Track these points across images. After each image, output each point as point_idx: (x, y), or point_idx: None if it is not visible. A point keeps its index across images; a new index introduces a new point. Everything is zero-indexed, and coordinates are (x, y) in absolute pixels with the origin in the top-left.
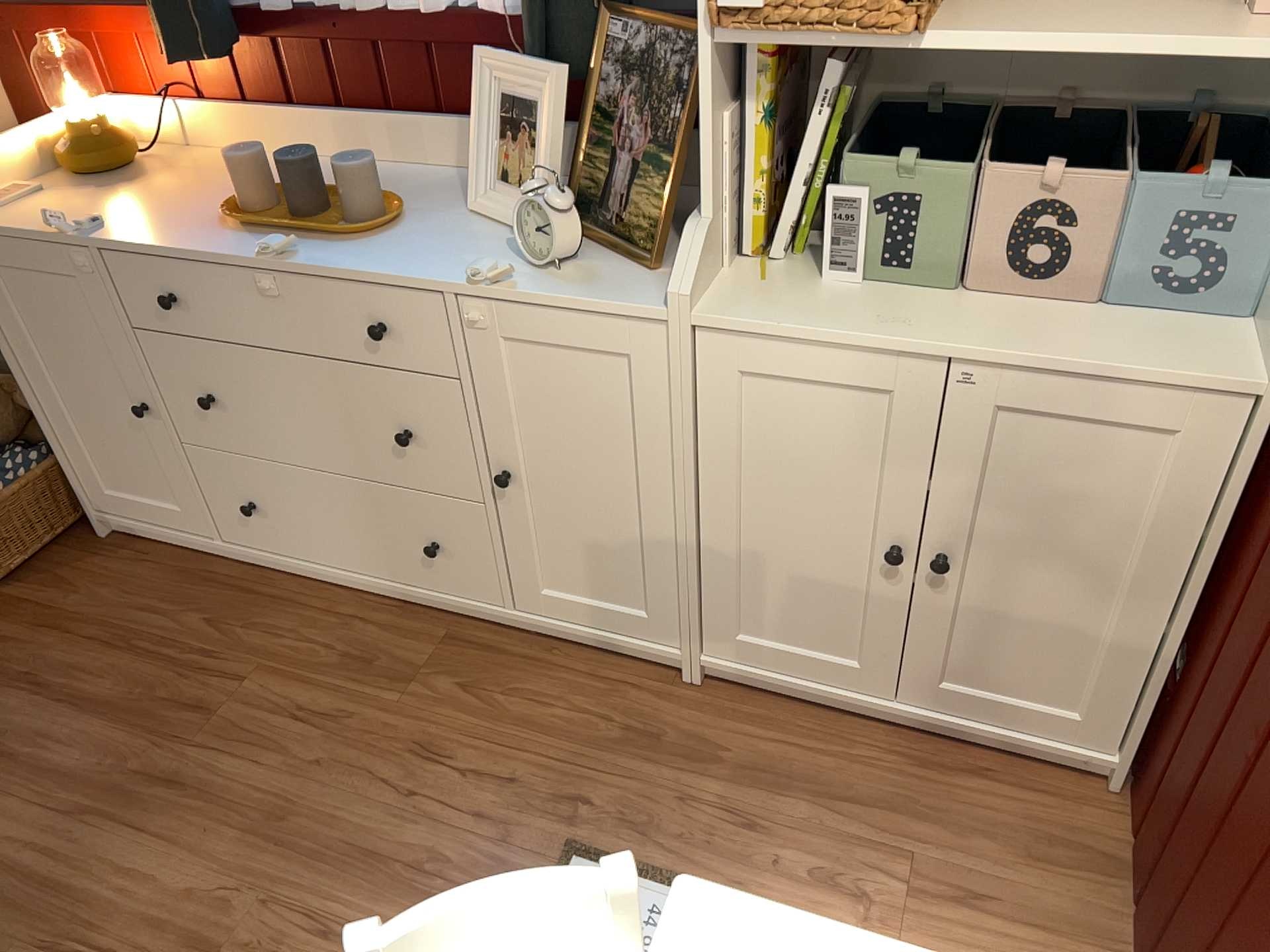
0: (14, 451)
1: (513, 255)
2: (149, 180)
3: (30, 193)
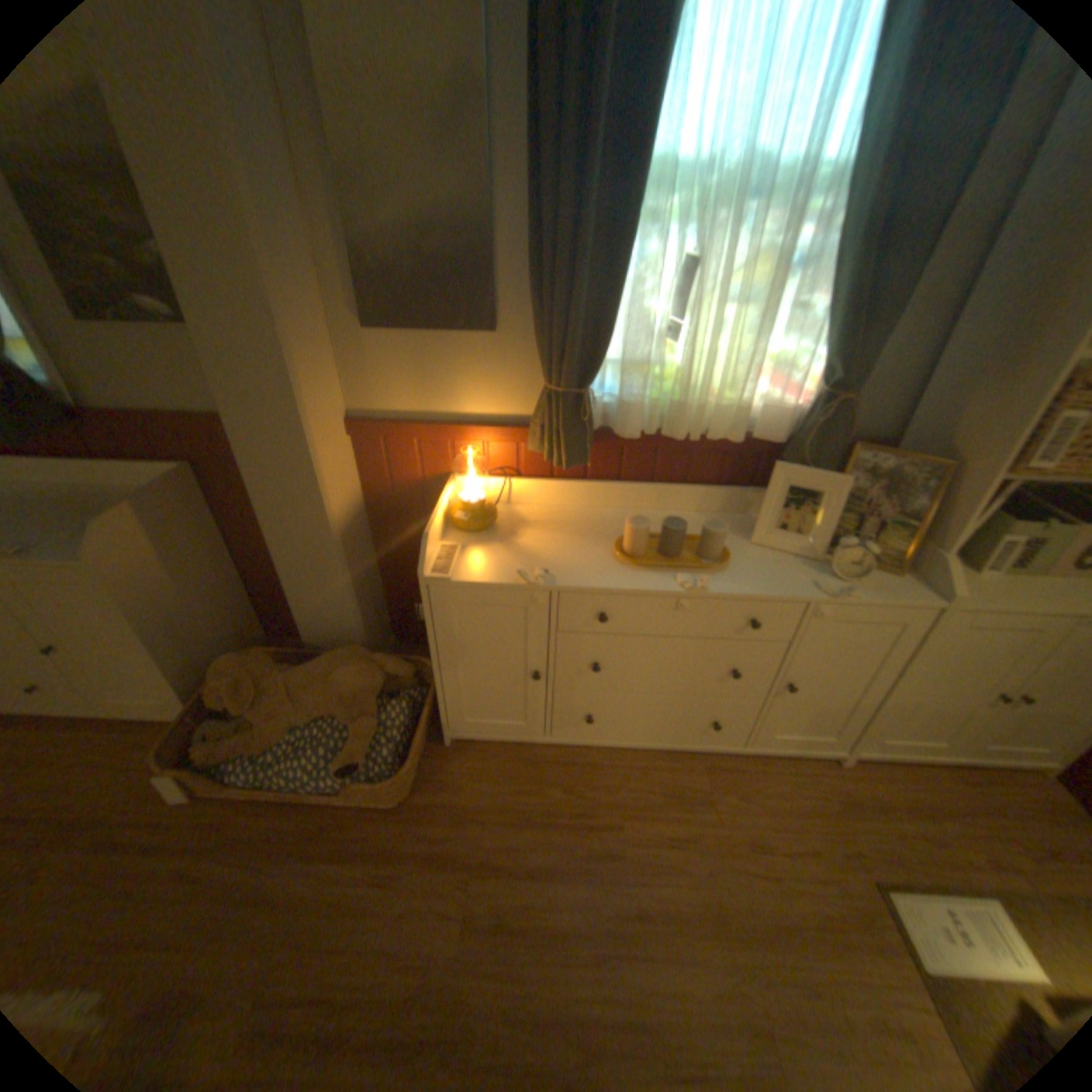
0: (389, 705)
1: (820, 575)
2: (520, 533)
3: (456, 550)
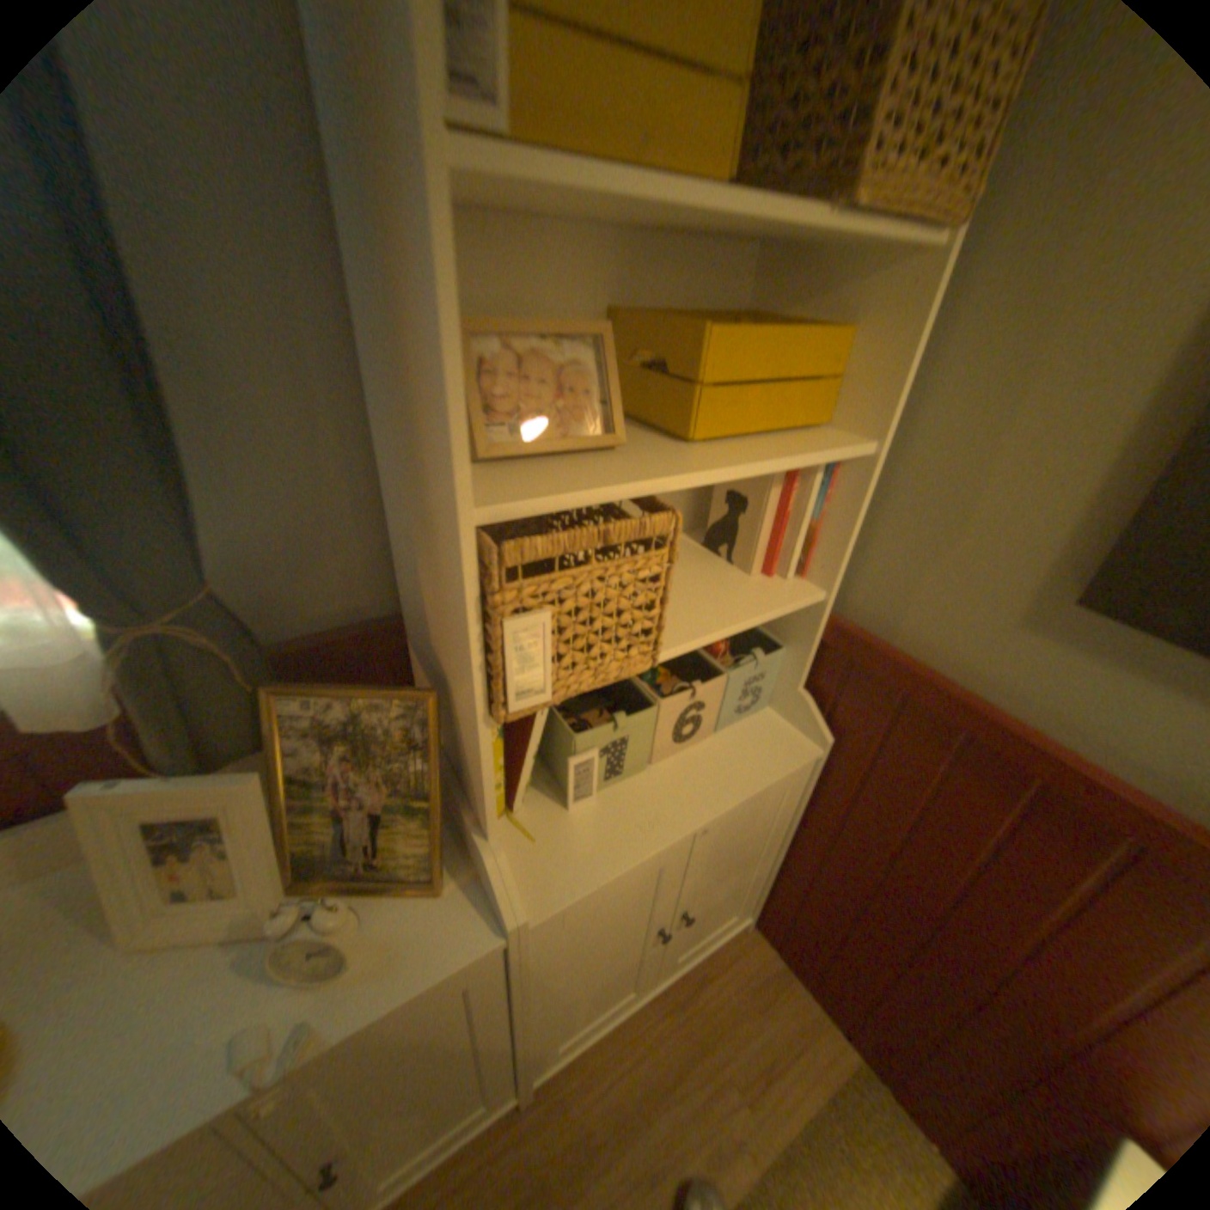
0: None
1: (266, 990)
2: None
3: None
